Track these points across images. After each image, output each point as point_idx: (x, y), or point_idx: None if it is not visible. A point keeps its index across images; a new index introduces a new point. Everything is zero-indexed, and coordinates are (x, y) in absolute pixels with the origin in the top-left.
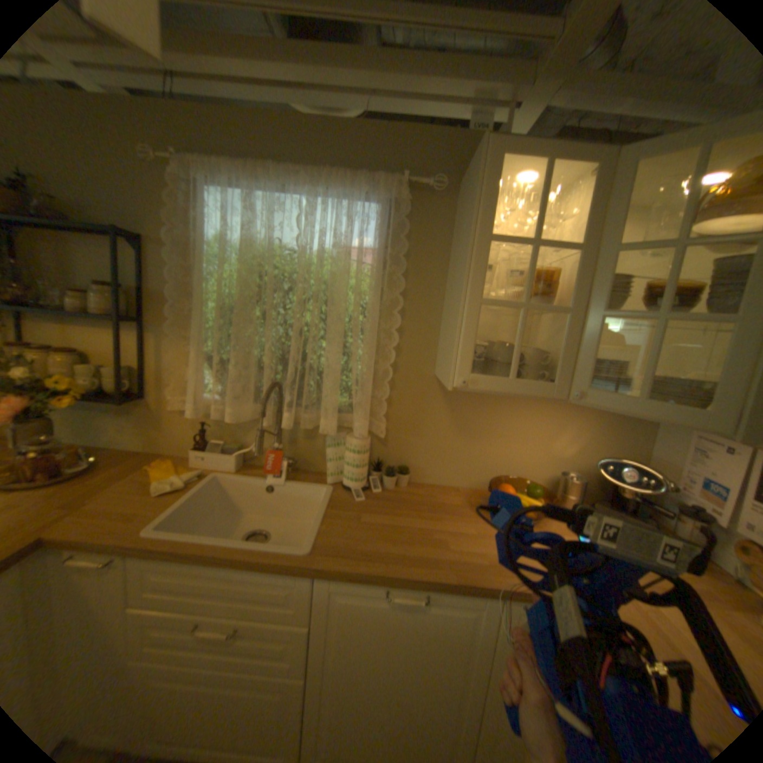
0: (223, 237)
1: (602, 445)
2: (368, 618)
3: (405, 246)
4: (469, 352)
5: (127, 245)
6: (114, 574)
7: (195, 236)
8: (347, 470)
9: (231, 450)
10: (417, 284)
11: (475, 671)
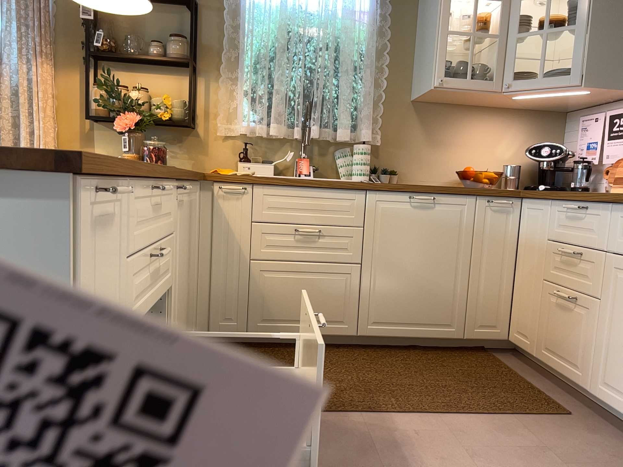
0: (268, 3)
1: (529, 146)
2: (399, 213)
3: (388, 8)
4: (442, 63)
5: (188, 12)
6: (246, 196)
7: (243, 4)
8: (357, 167)
9: (269, 161)
10: (396, 36)
11: (463, 244)
